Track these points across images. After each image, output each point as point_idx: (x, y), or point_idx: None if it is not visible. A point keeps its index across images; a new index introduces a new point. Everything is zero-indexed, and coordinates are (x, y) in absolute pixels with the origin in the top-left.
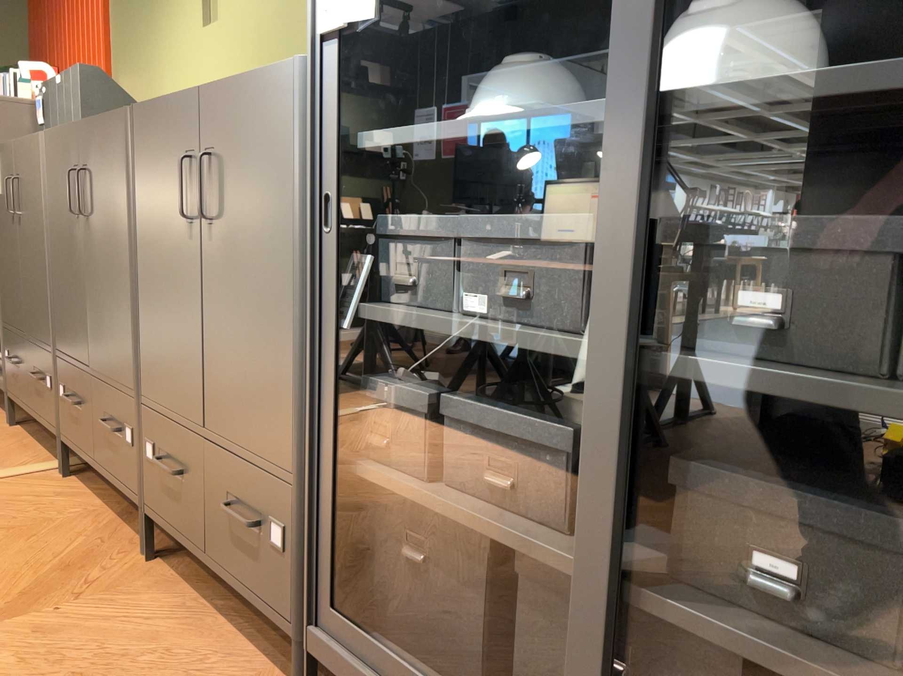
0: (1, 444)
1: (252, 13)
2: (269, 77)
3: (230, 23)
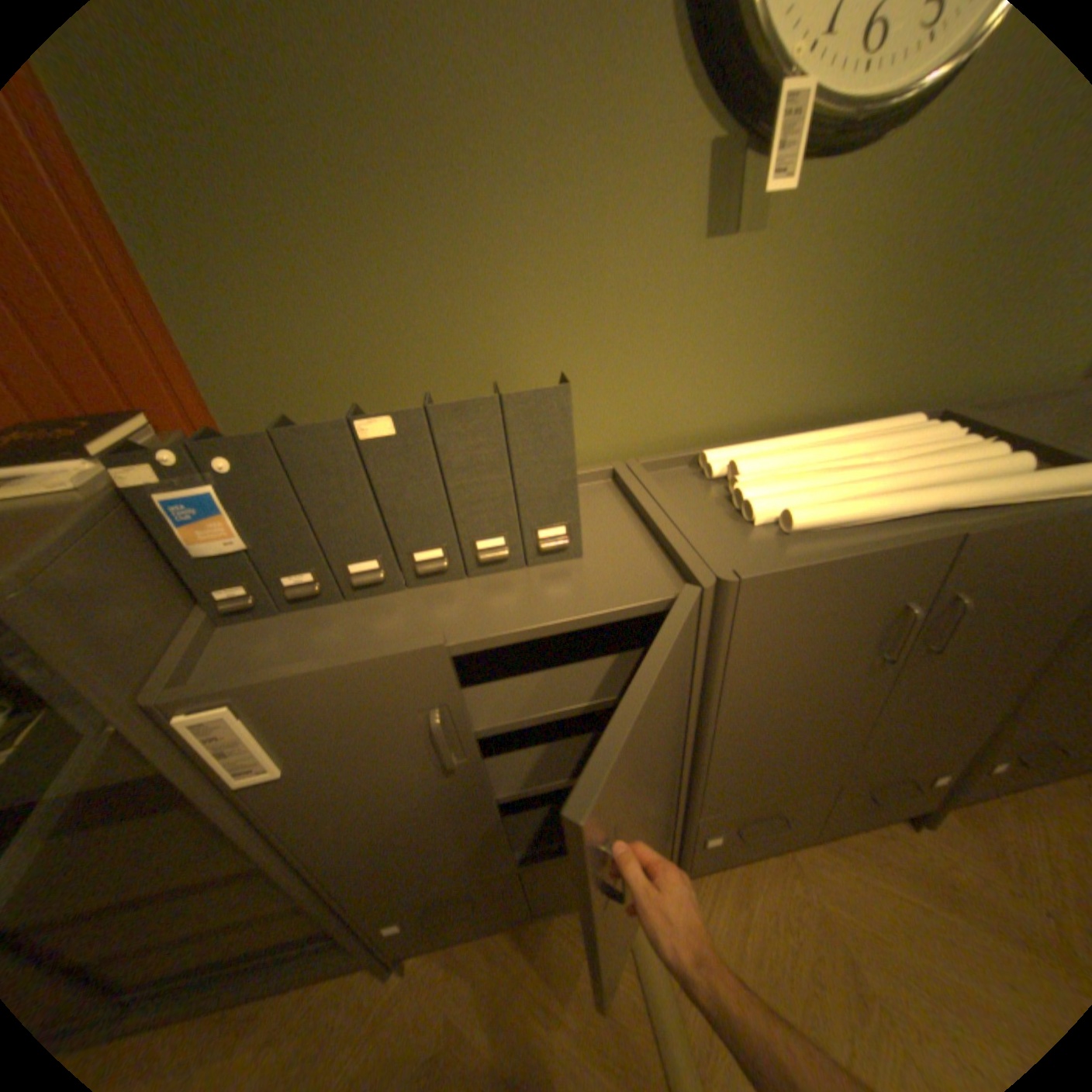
0: (495, 991)
1: (880, 225)
2: None
3: (806, 234)
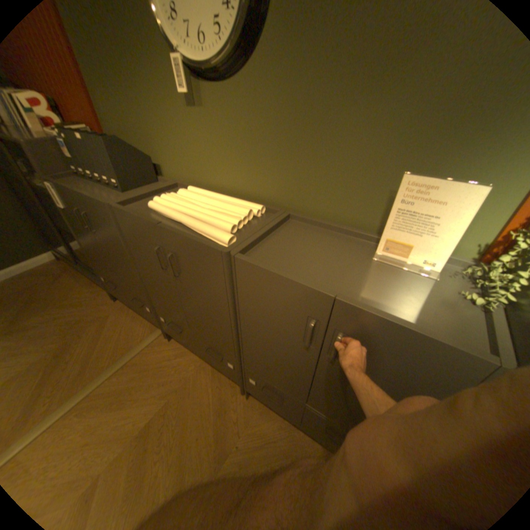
0: (122, 318)
1: (242, 112)
2: (455, 354)
3: (217, 111)
